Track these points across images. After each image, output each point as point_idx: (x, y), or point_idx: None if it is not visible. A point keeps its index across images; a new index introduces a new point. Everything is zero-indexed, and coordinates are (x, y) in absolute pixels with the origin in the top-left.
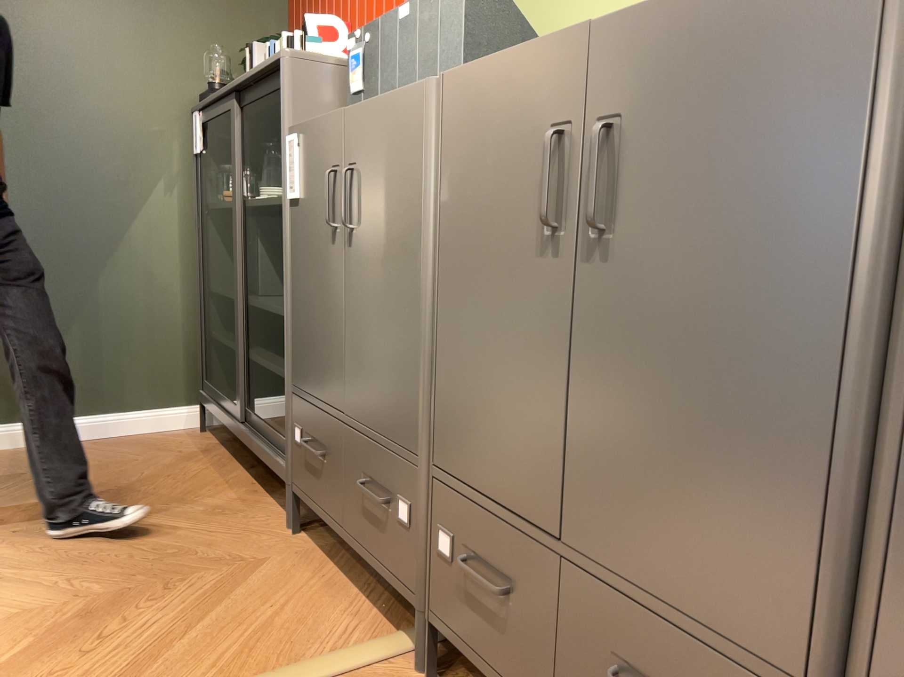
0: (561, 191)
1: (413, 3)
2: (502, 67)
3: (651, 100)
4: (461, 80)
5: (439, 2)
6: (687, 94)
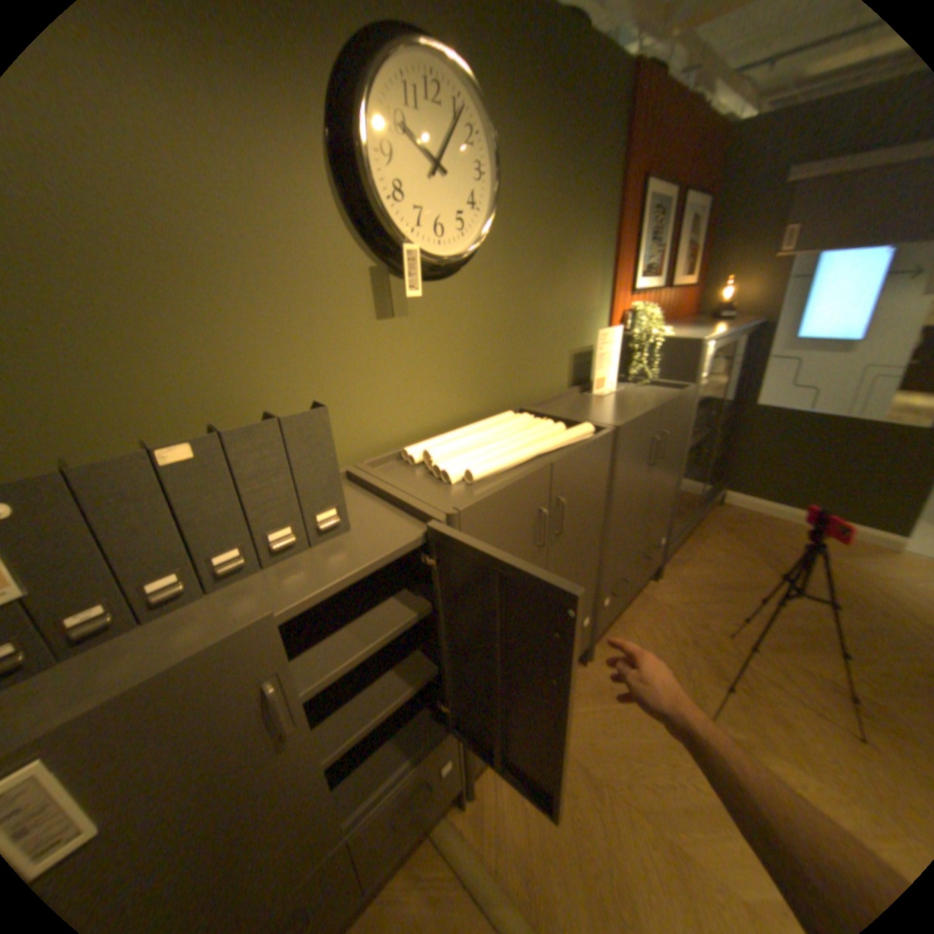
0: (540, 530)
1: (205, 437)
2: (508, 491)
3: (570, 484)
4: (477, 507)
5: (281, 434)
6: (579, 479)
